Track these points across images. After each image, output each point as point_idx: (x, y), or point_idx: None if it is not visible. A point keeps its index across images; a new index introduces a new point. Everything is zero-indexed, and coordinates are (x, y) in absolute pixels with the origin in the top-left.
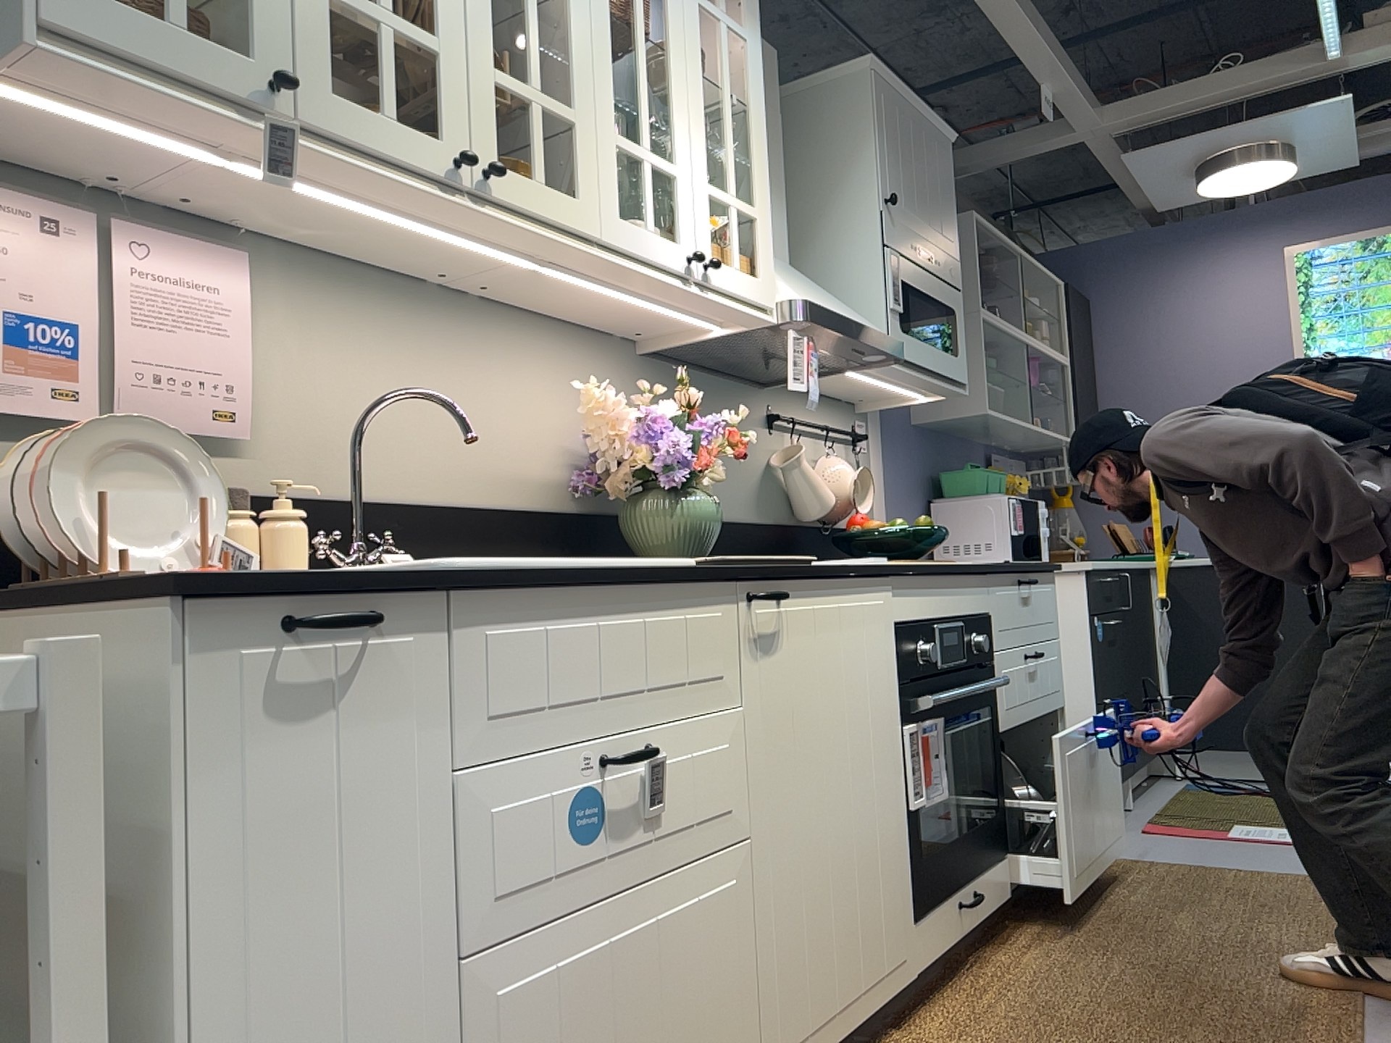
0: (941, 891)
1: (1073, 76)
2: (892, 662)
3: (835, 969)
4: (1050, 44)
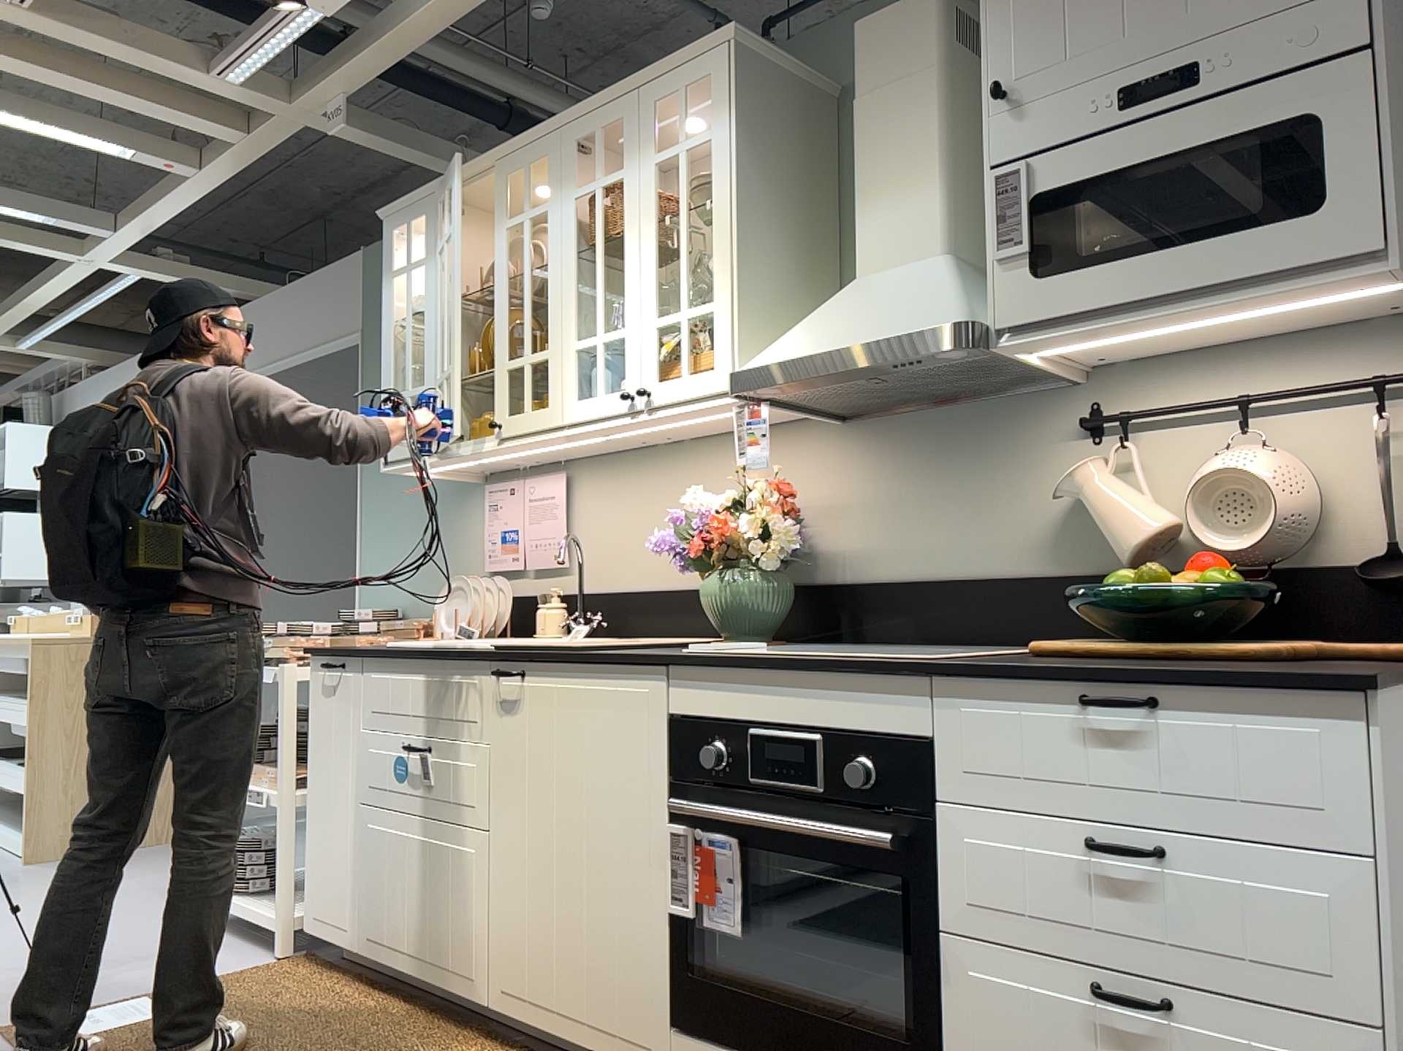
0: (725, 1034)
1: None
2: (653, 752)
3: (554, 975)
4: None
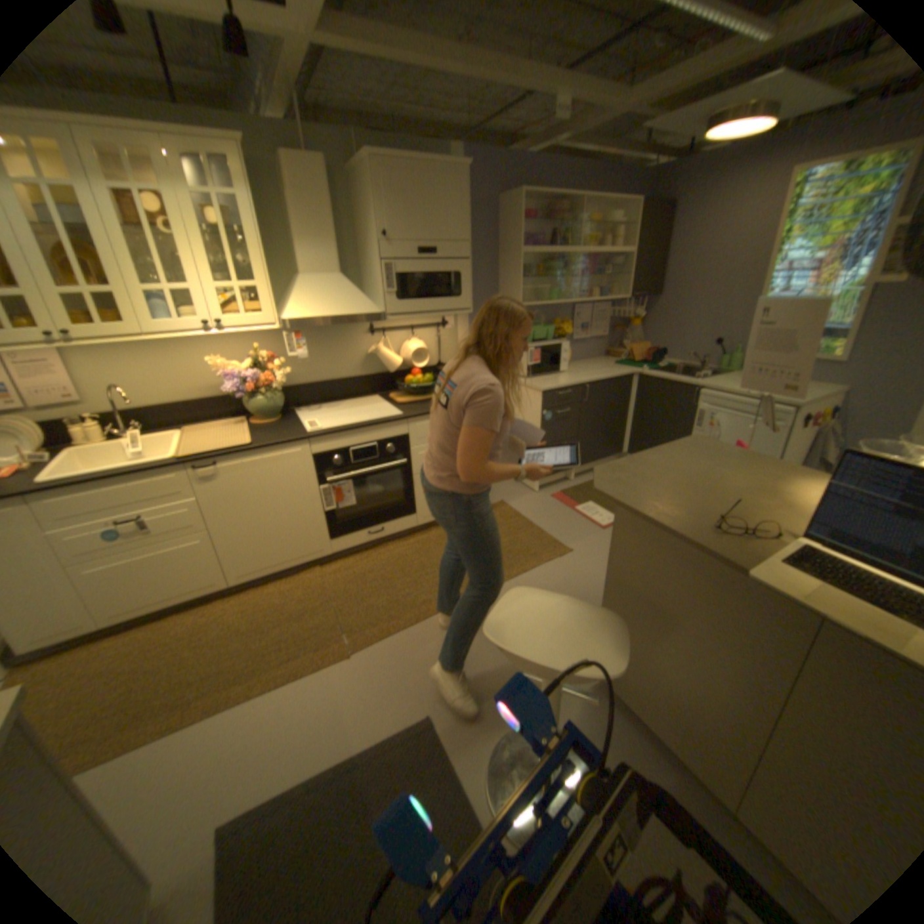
0: (351, 532)
1: (578, 85)
2: (308, 470)
3: (269, 558)
4: (538, 76)
